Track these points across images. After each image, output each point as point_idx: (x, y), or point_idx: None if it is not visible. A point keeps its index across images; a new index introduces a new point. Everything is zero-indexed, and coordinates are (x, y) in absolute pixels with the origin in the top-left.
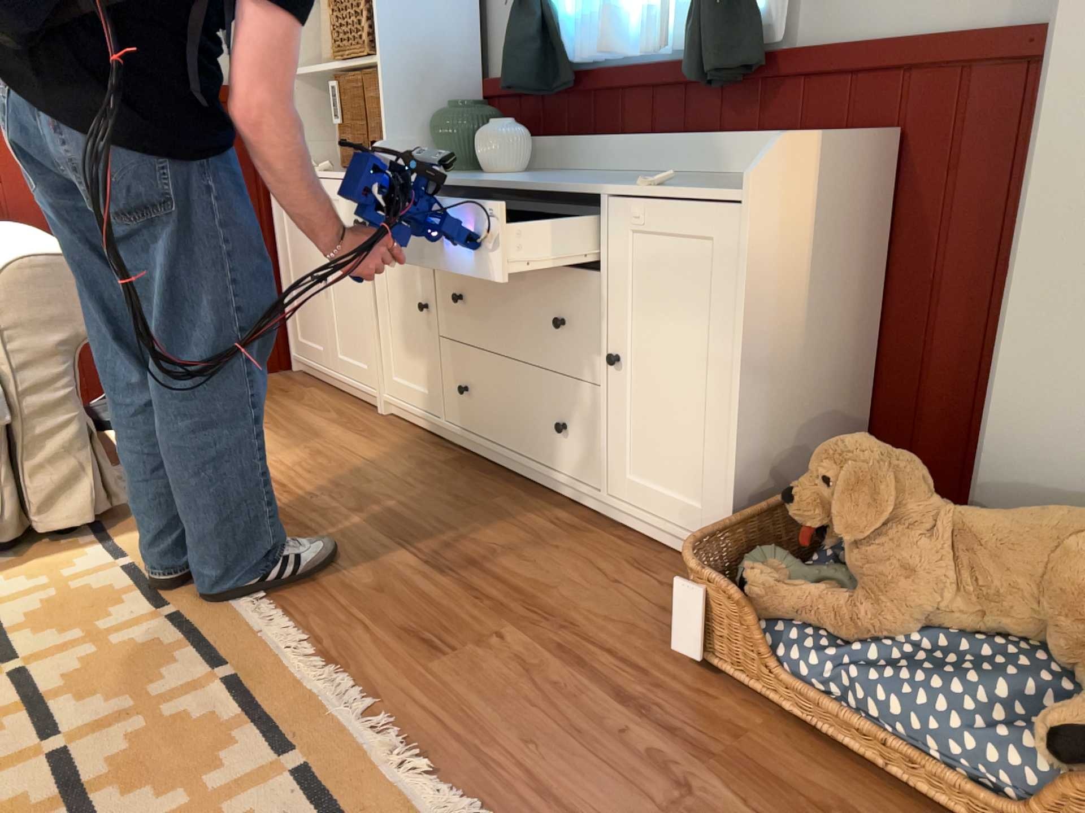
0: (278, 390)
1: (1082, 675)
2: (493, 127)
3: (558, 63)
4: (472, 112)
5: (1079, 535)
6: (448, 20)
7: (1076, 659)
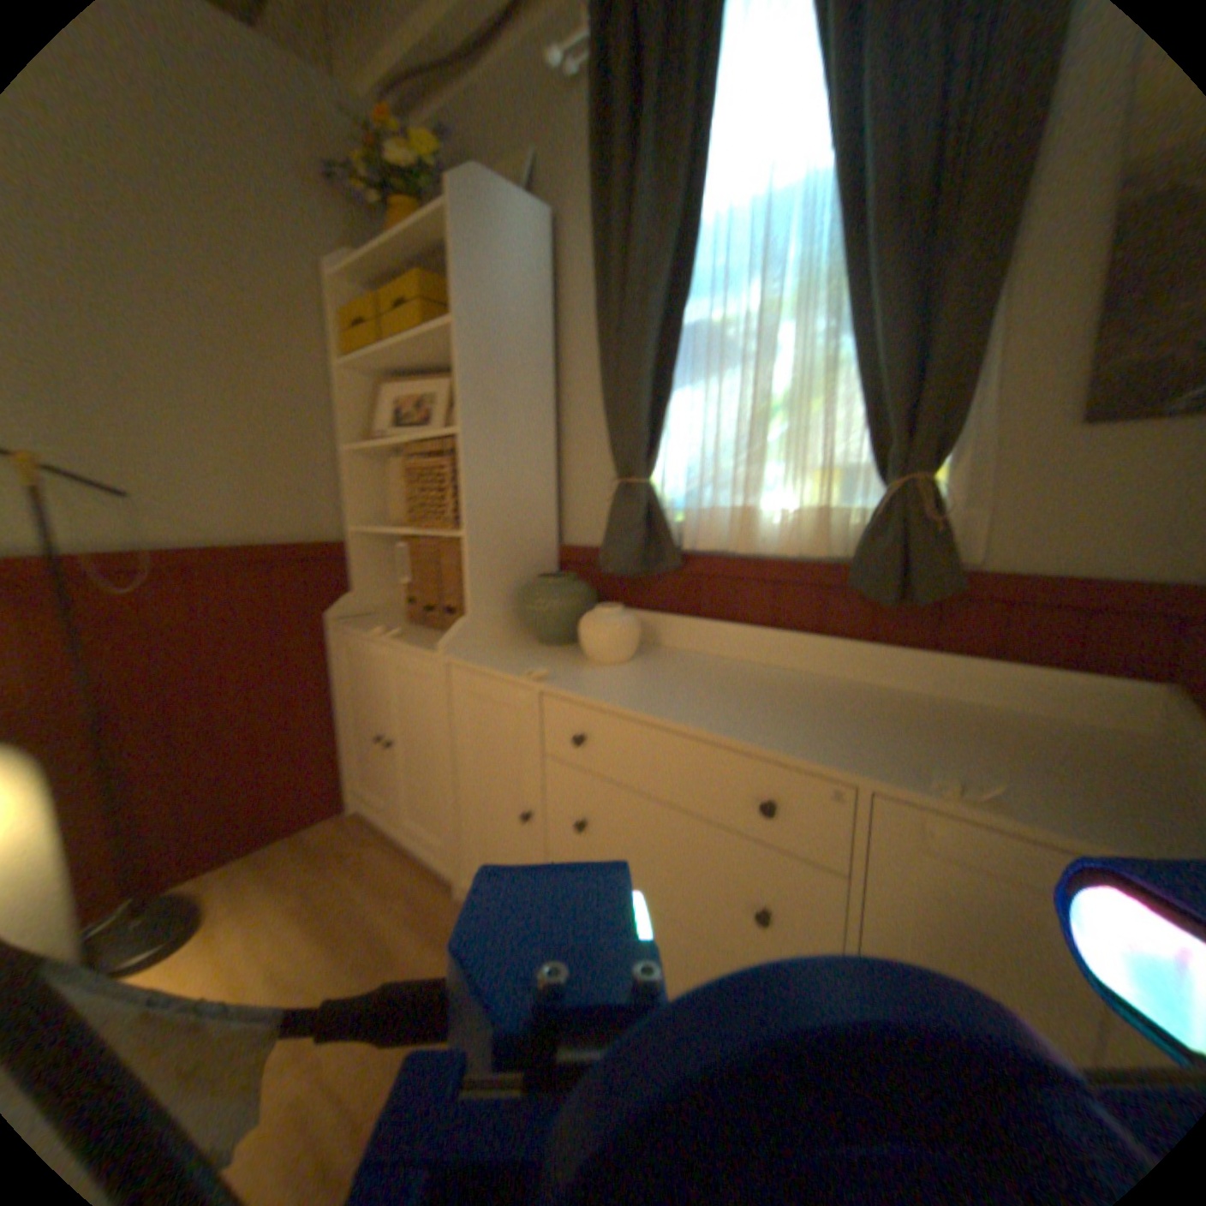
0: (331, 858)
1: None
2: (606, 615)
3: (665, 545)
4: (569, 589)
5: None
6: (531, 490)
7: None
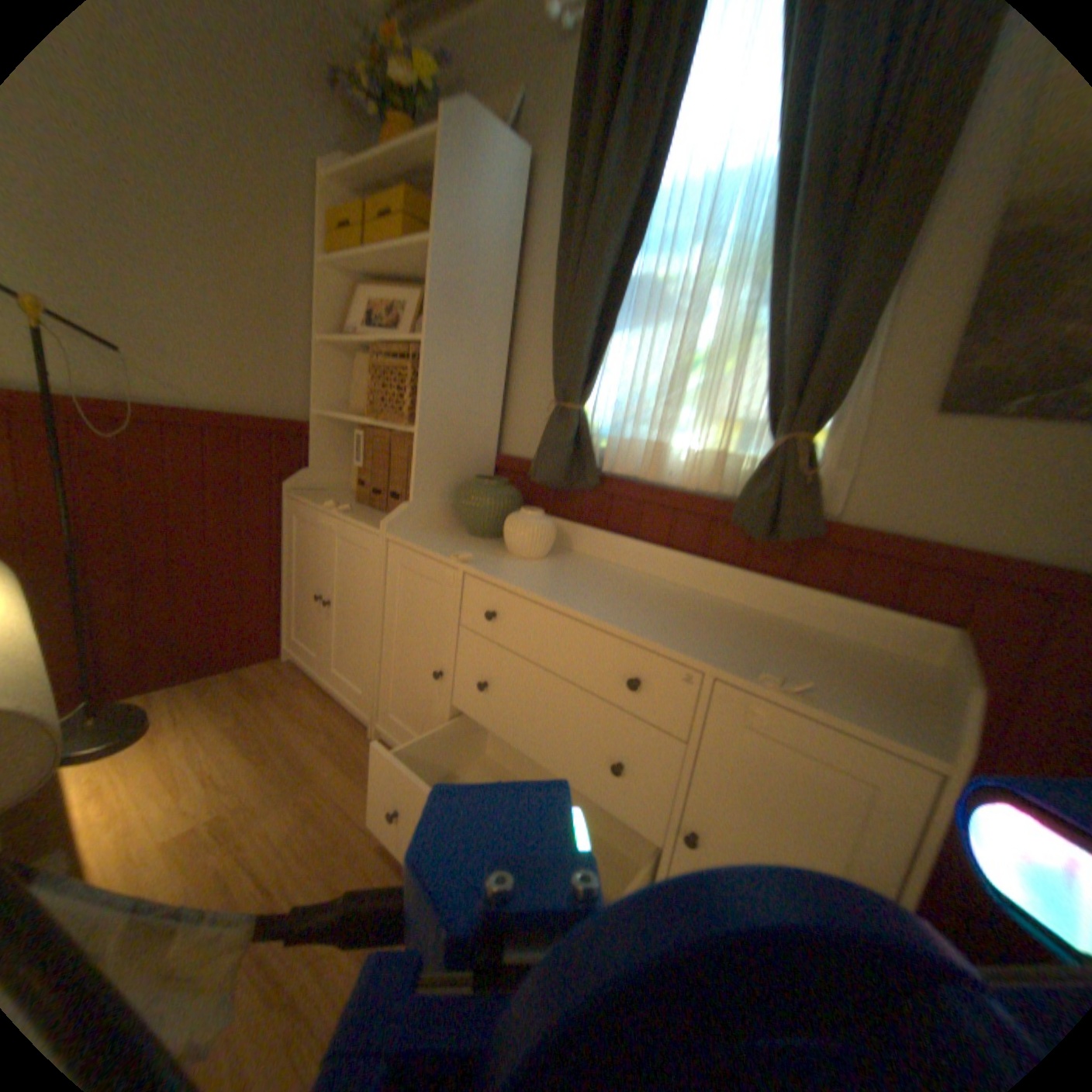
0: (268, 692)
1: None
2: (530, 516)
3: (588, 465)
4: (501, 490)
5: None
6: (481, 400)
7: None
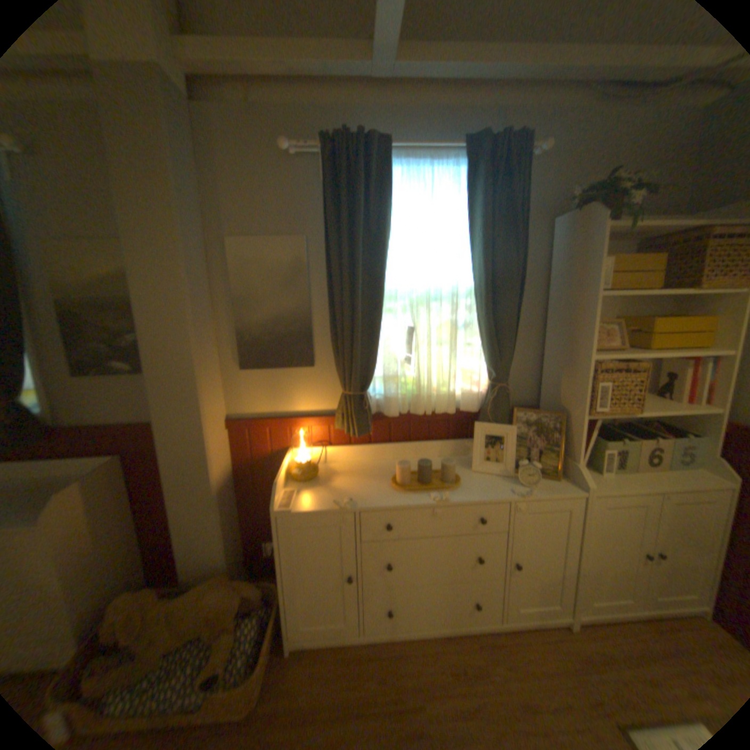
0: None
1: (211, 648)
2: None
3: None
4: None
5: (202, 601)
6: None
7: (210, 642)
